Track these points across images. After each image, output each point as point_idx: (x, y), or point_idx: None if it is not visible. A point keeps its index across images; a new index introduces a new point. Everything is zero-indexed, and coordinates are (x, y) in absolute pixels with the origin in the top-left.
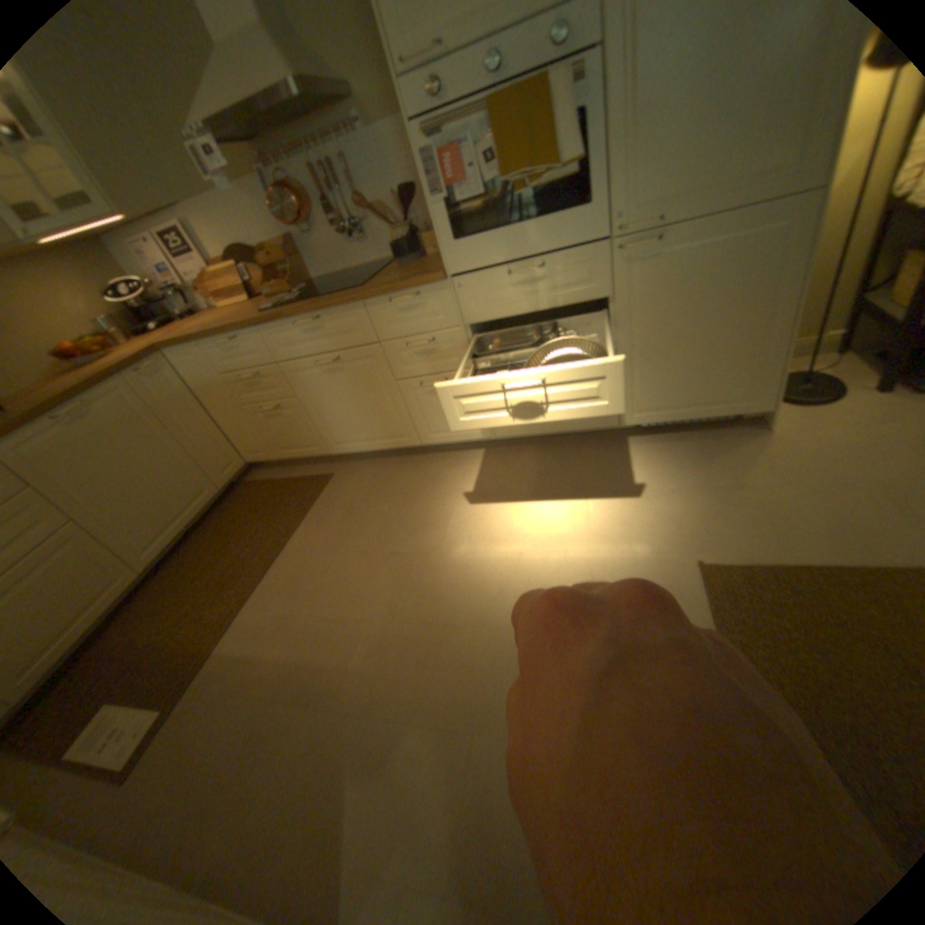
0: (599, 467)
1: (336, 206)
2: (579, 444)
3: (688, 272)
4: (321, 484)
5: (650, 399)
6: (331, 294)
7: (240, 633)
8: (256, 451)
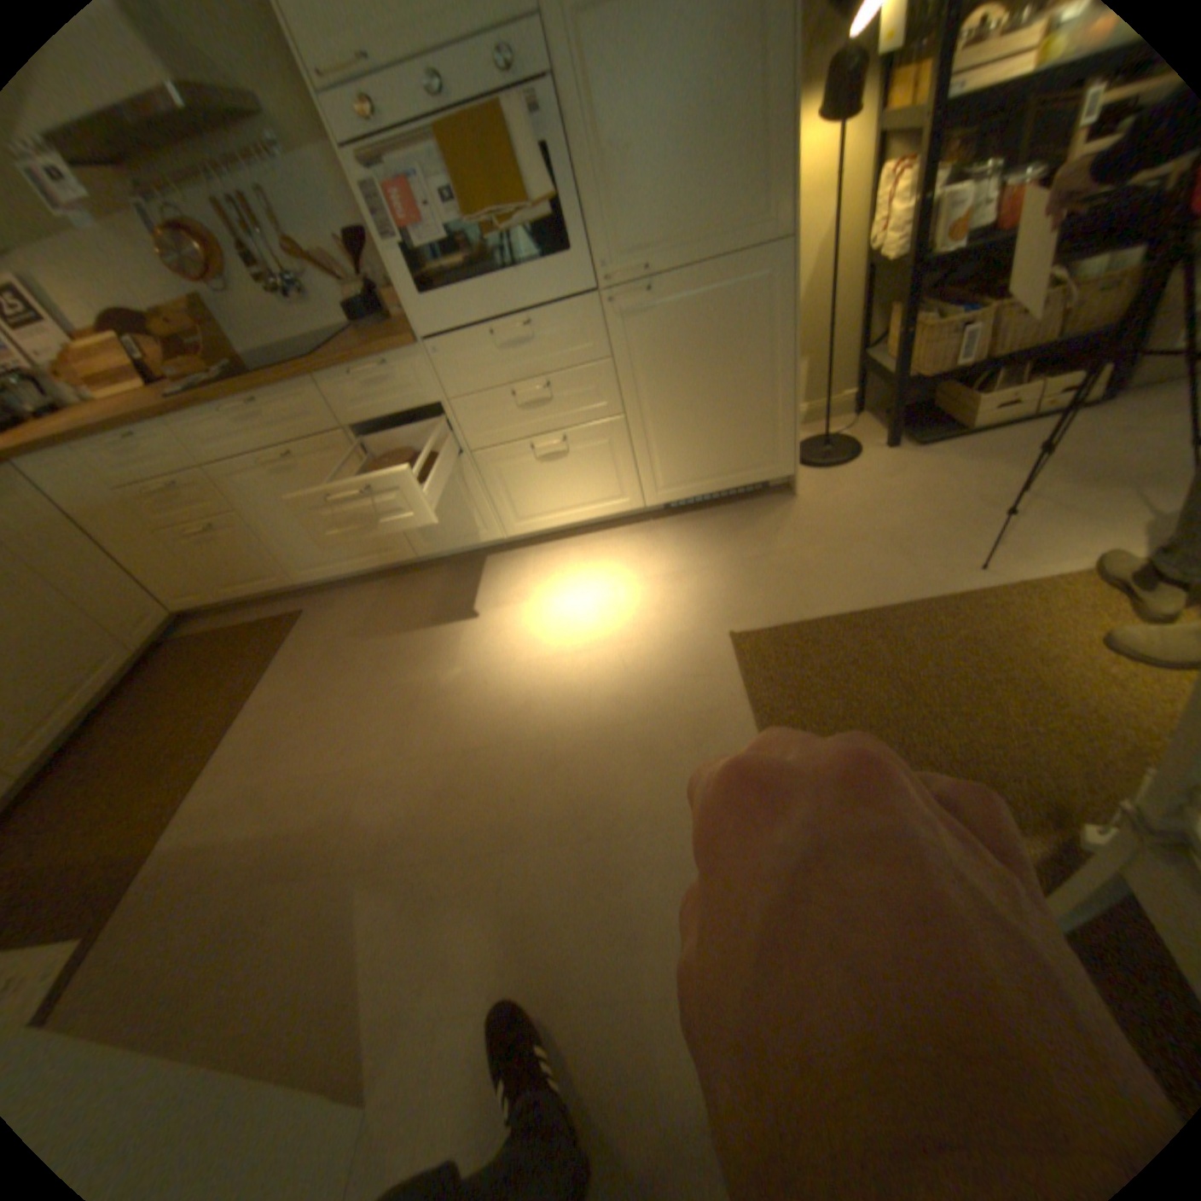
0: (628, 555)
1: (257, 258)
2: (605, 533)
3: (683, 326)
4: (286, 626)
5: (670, 472)
6: (265, 369)
7: (190, 822)
8: (182, 597)
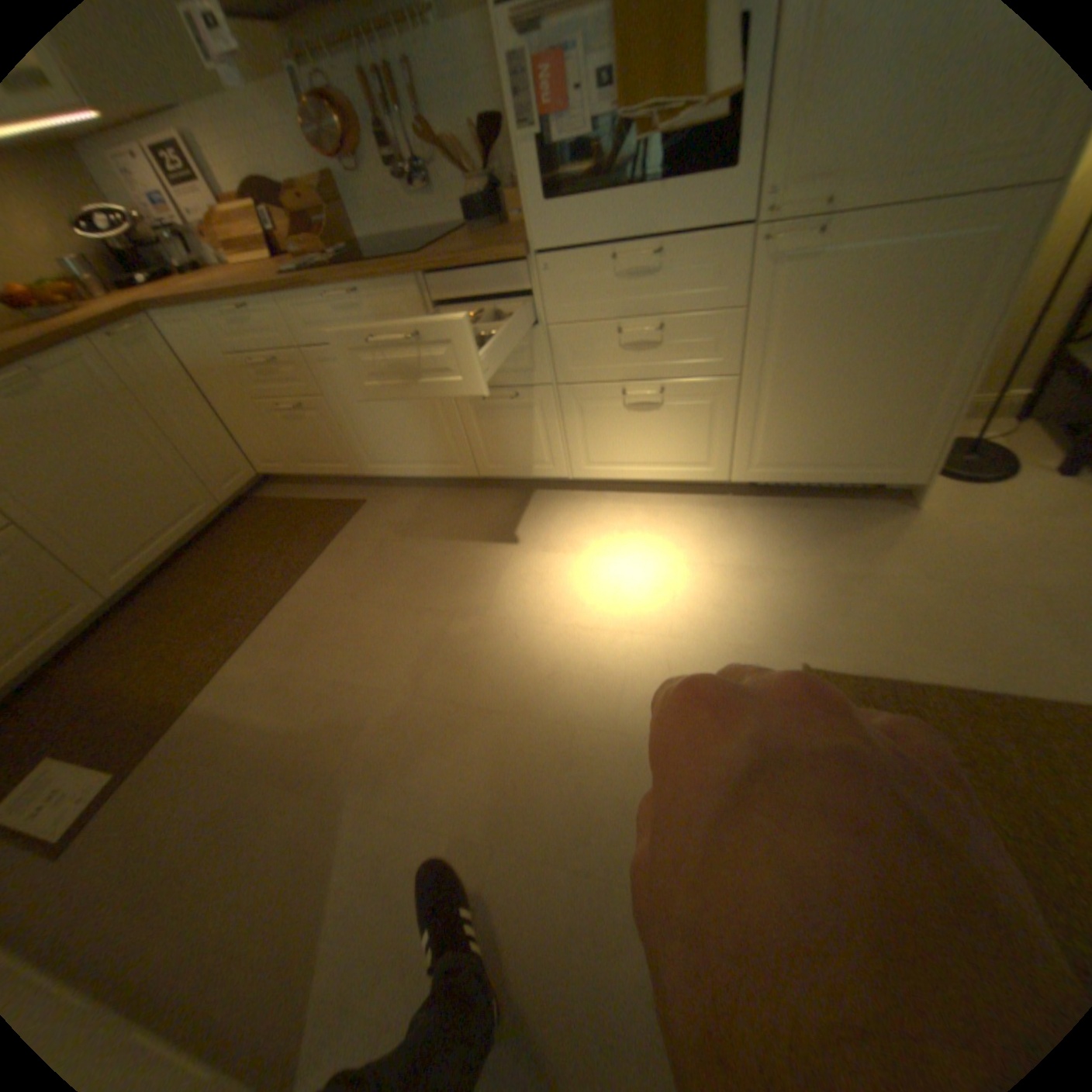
0: (697, 530)
1: (392, 138)
2: (676, 498)
3: (851, 284)
4: (349, 512)
5: (773, 451)
6: (373, 260)
7: (224, 689)
8: (270, 462)
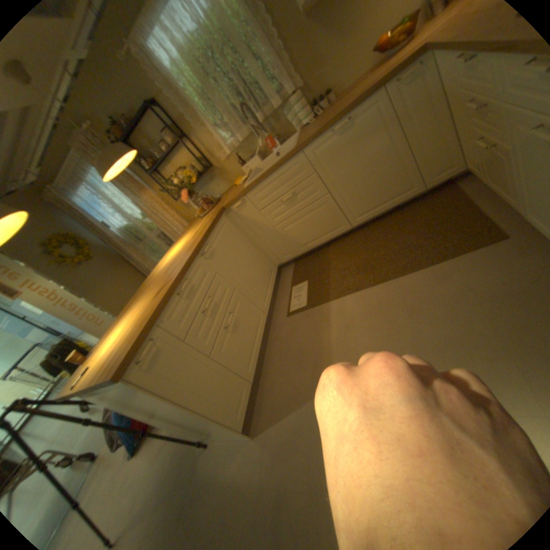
0: None
1: None
2: None
3: None
4: (485, 241)
5: None
6: None
7: (341, 305)
8: (474, 166)
